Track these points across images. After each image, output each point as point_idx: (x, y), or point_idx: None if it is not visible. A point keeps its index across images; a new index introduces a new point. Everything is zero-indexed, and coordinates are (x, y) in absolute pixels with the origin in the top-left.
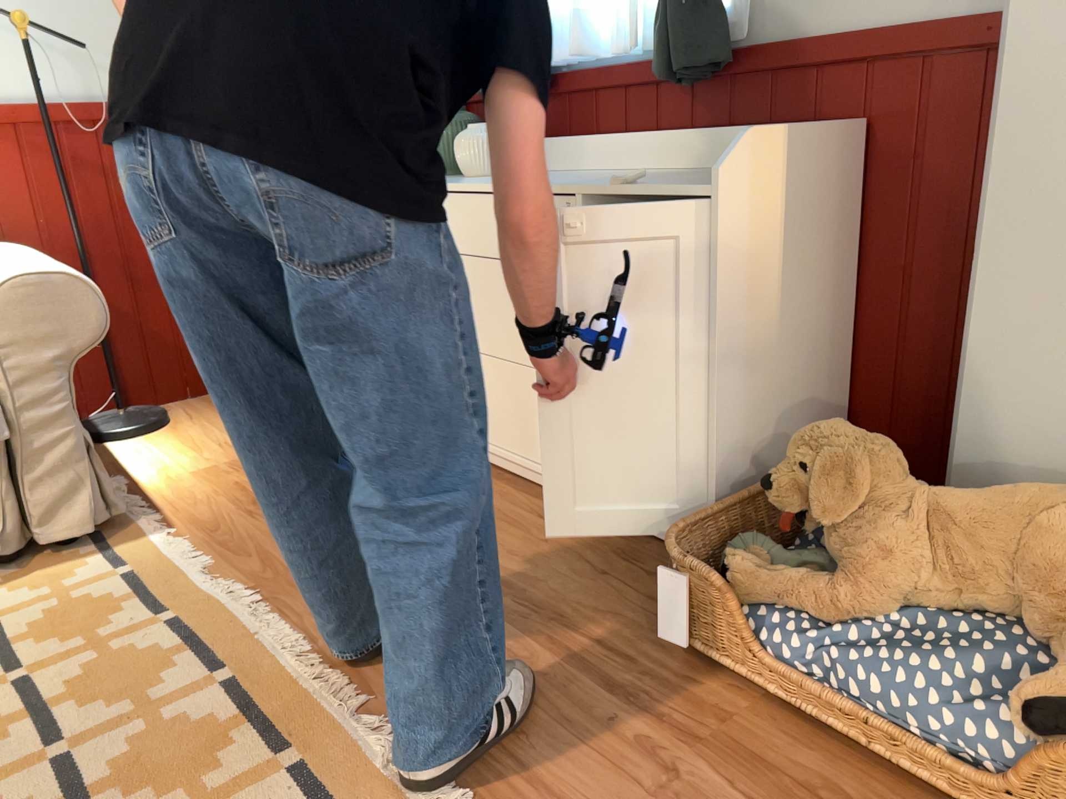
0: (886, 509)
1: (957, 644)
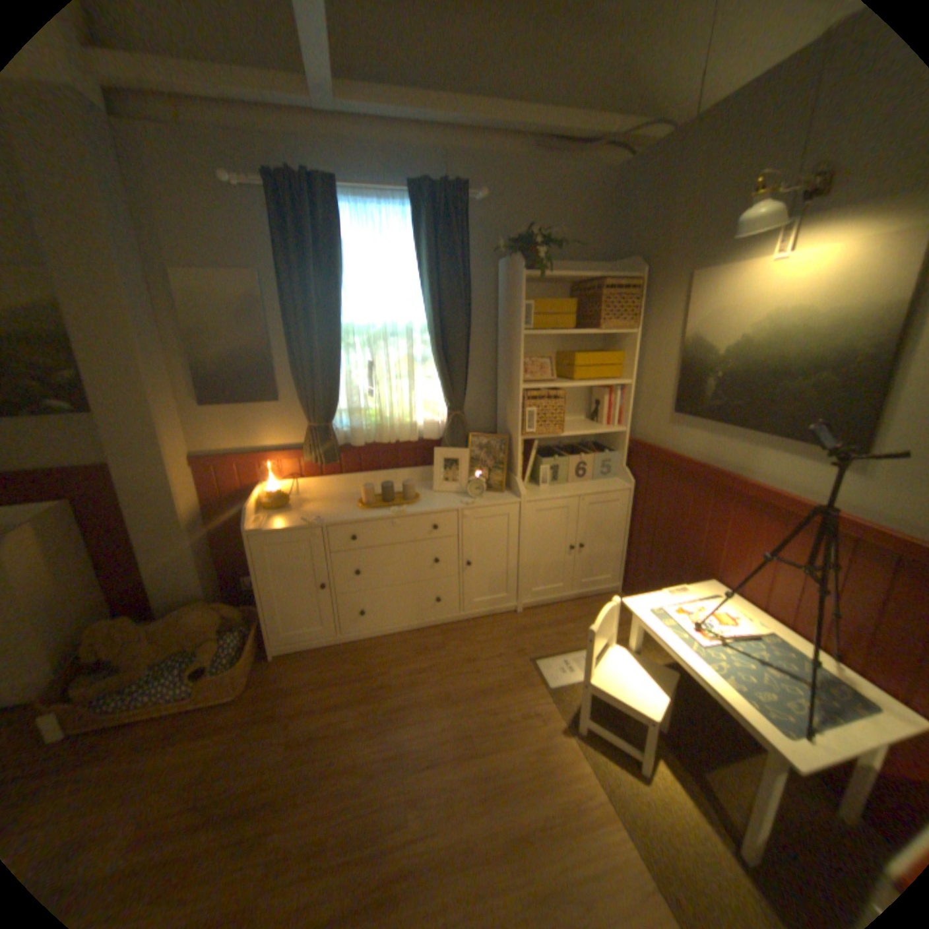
0: (131, 643)
1: (168, 671)
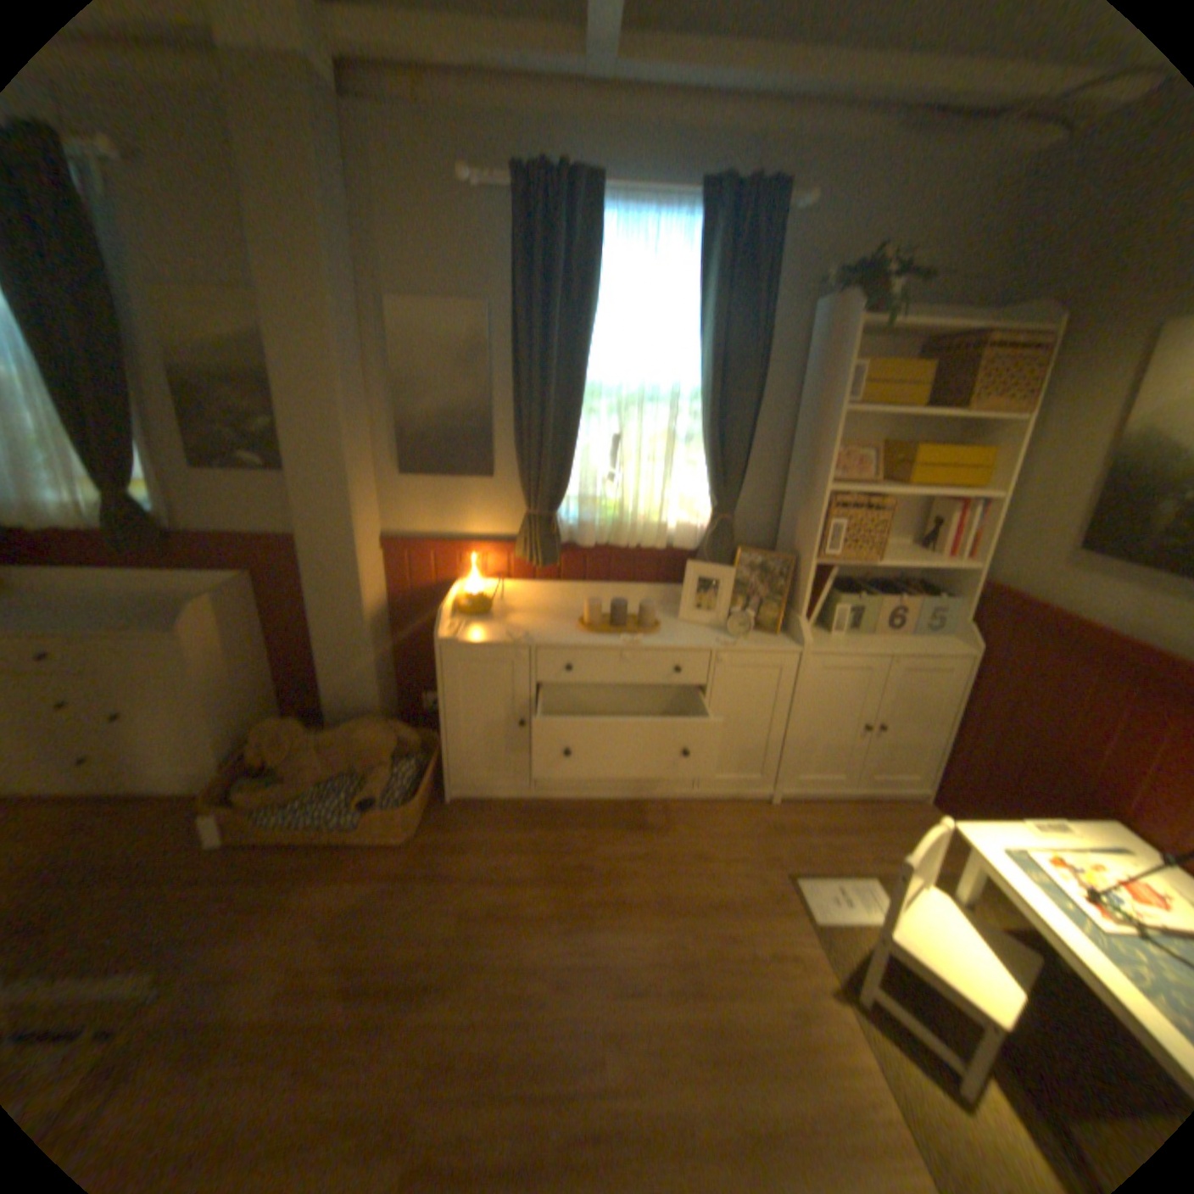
0: (298, 754)
1: (333, 795)
